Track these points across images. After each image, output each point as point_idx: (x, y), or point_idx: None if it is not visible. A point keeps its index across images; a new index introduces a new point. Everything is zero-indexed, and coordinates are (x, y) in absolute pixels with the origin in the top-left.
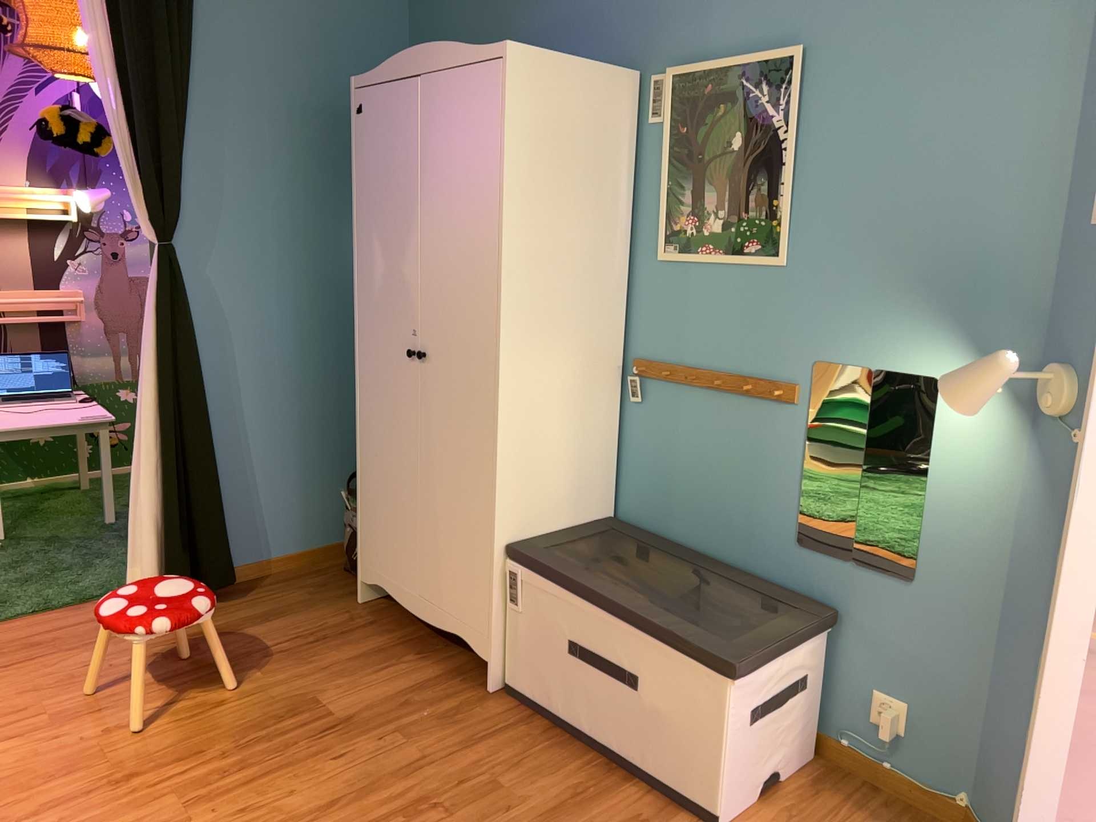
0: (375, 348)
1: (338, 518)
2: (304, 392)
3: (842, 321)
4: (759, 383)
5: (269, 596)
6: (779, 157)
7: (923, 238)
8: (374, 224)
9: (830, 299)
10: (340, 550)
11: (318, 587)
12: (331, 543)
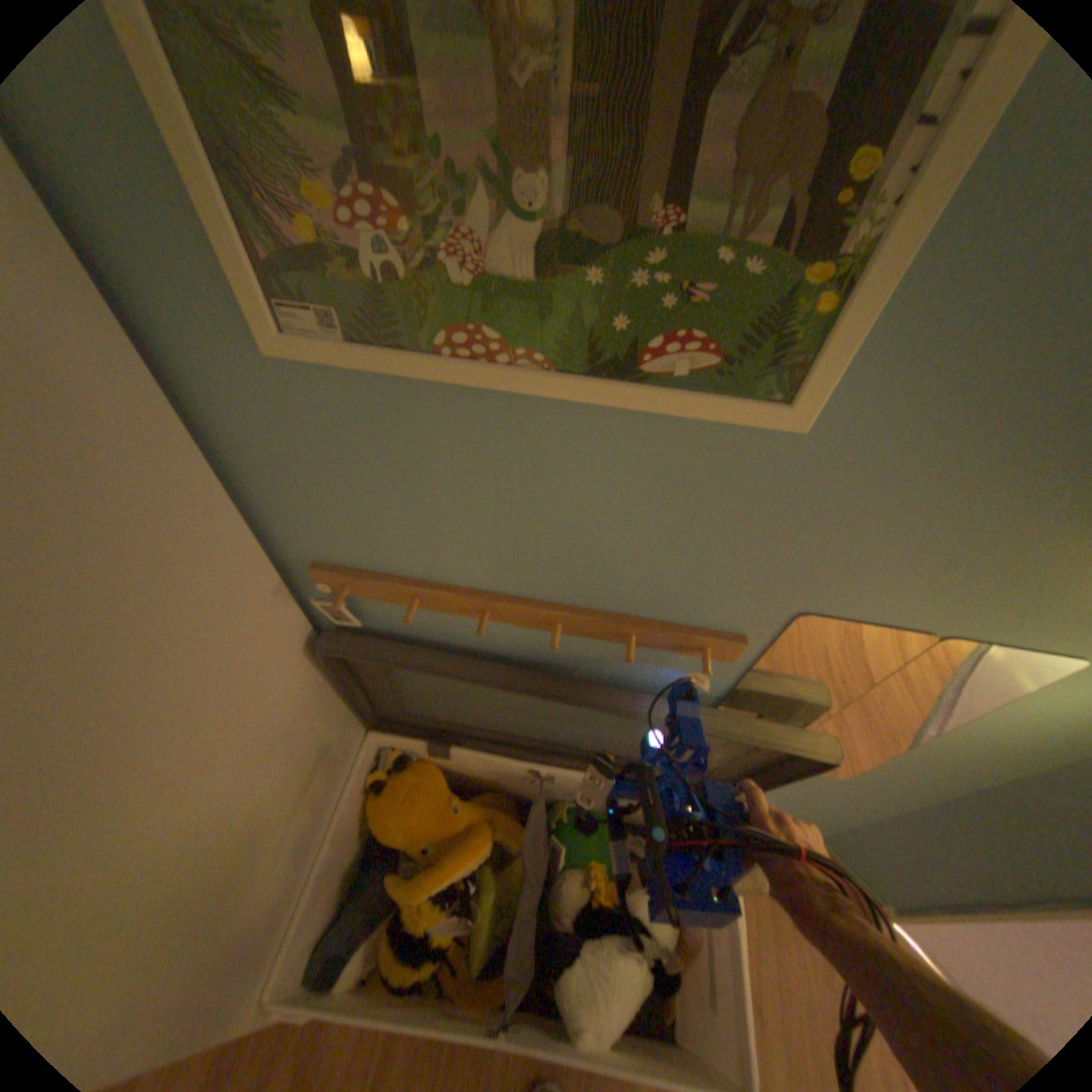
0: None
1: None
2: None
3: (940, 561)
4: (661, 631)
5: None
6: None
7: None
8: None
9: (936, 519)
10: None
11: None
12: None
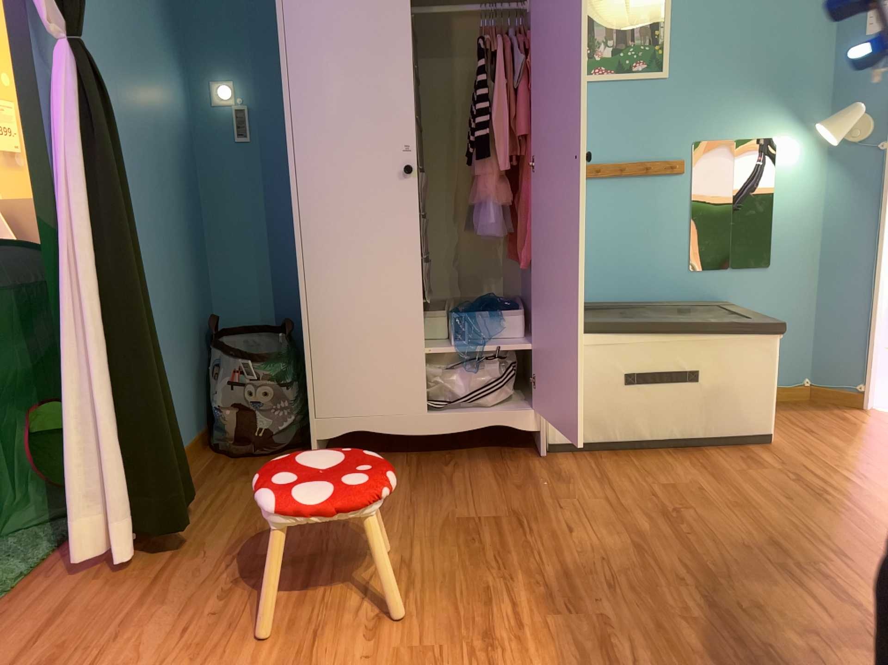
0: (334, 178)
1: (193, 409)
2: (157, 264)
3: (711, 111)
4: (654, 165)
5: (218, 498)
6: (658, 0)
7: (761, 53)
8: (324, 42)
9: (702, 98)
10: (200, 444)
11: (248, 473)
12: (194, 439)
